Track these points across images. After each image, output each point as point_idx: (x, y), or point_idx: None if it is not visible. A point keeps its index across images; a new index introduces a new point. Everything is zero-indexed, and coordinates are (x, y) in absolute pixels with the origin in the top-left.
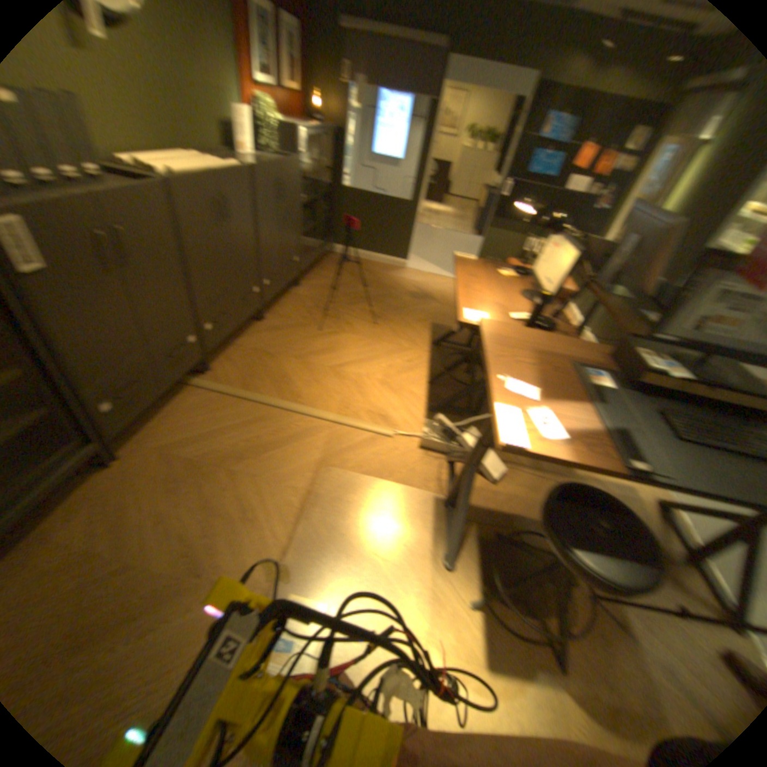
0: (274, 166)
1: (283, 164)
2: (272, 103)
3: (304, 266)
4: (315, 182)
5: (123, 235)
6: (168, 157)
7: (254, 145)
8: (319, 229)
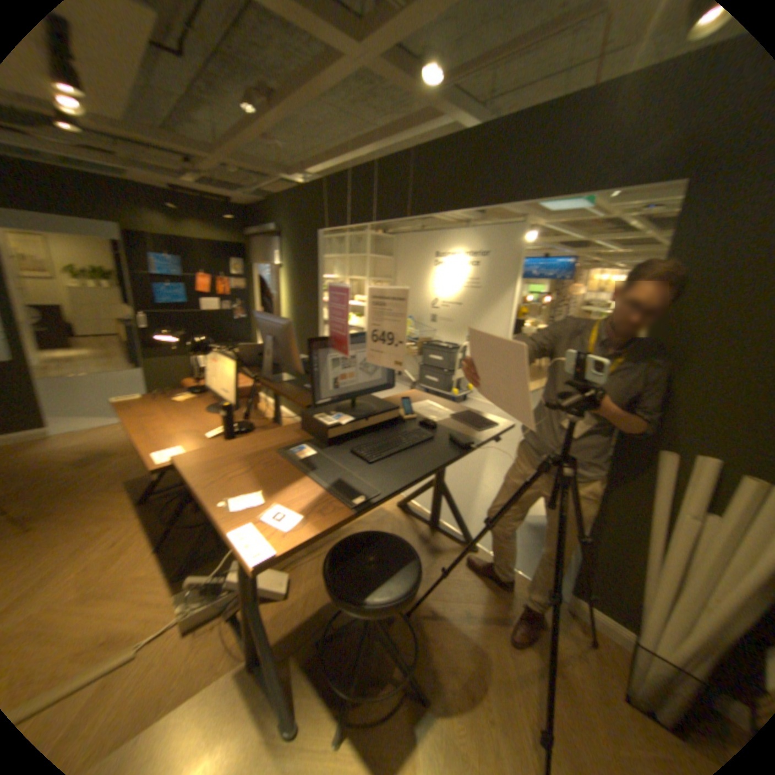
0: None
1: None
2: None
3: None
4: None
5: None
6: None
7: None
8: None
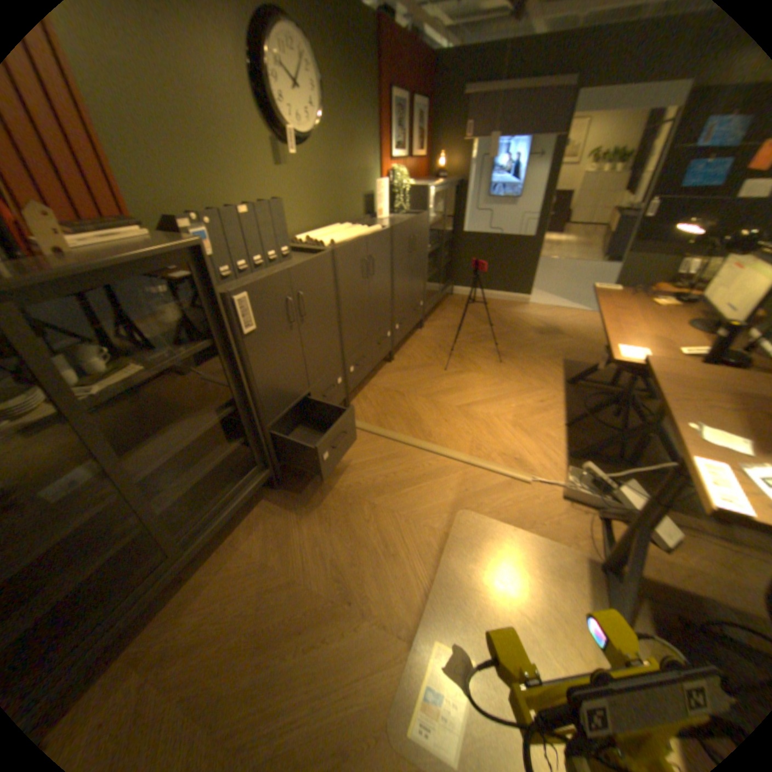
0: (407, 224)
1: (414, 221)
2: (404, 172)
3: (426, 309)
4: (438, 232)
5: (301, 298)
6: (328, 231)
7: (388, 209)
8: (439, 273)
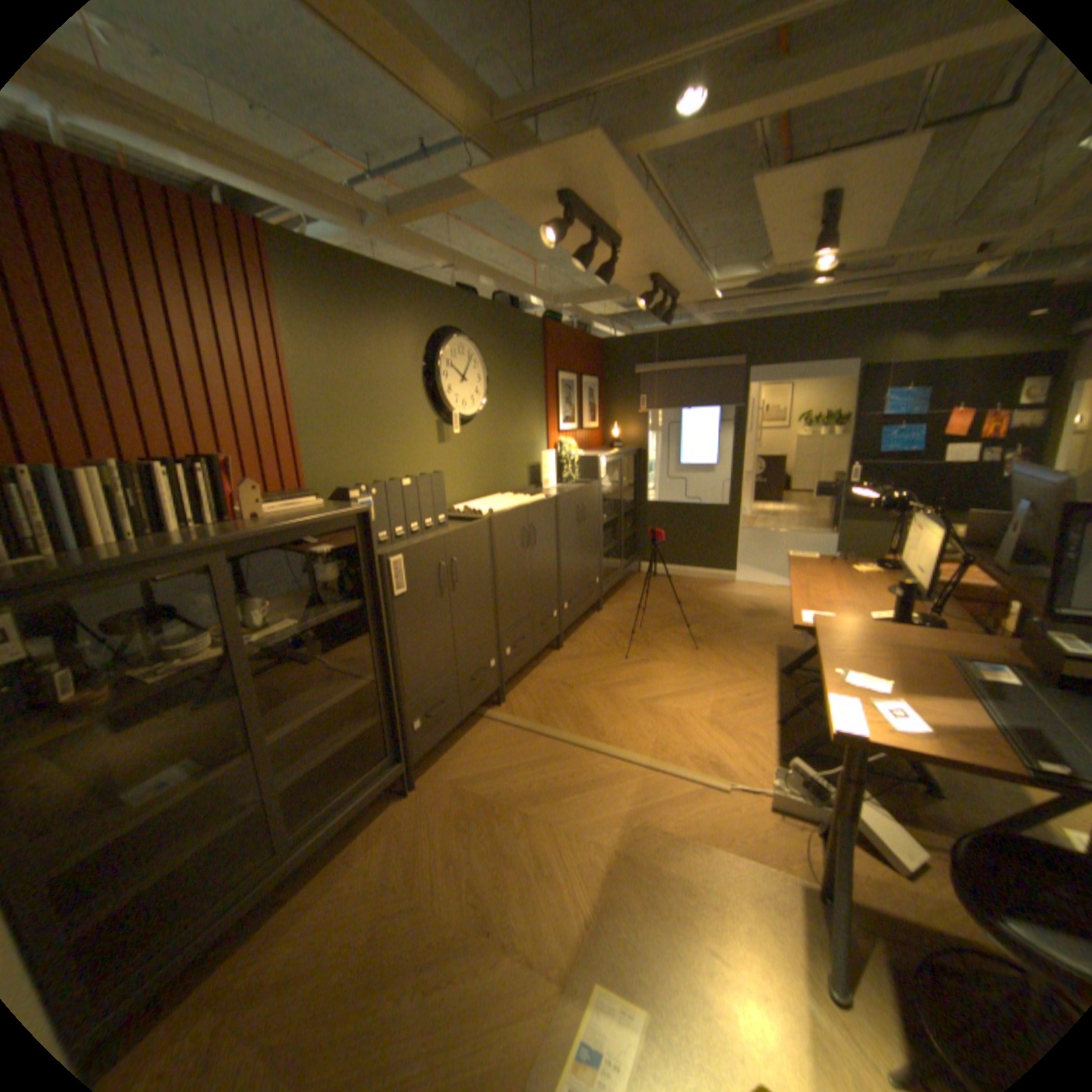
0: (573, 494)
1: (581, 491)
2: (572, 444)
3: (603, 587)
4: (614, 502)
5: (453, 564)
6: (486, 502)
7: (554, 480)
8: (619, 547)
